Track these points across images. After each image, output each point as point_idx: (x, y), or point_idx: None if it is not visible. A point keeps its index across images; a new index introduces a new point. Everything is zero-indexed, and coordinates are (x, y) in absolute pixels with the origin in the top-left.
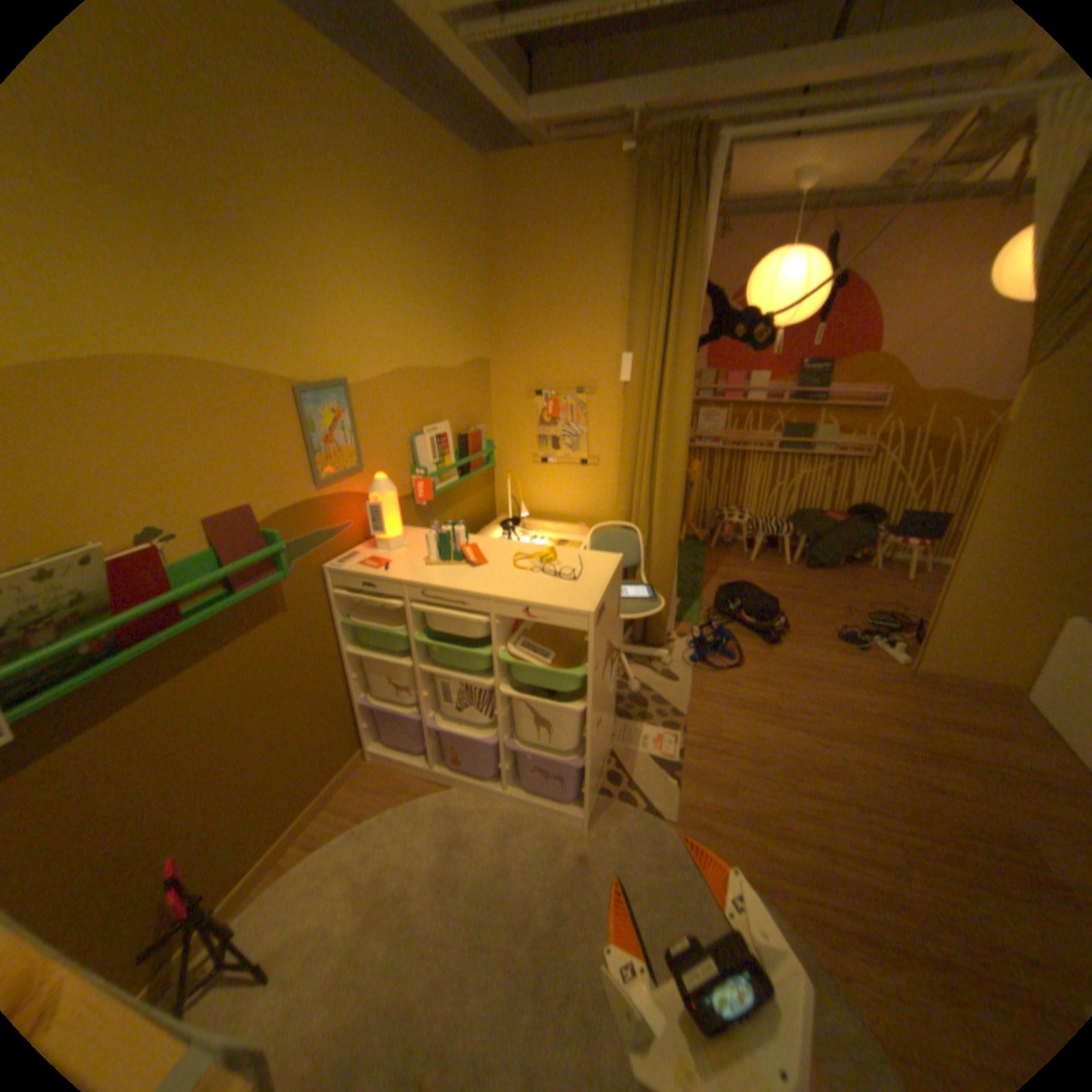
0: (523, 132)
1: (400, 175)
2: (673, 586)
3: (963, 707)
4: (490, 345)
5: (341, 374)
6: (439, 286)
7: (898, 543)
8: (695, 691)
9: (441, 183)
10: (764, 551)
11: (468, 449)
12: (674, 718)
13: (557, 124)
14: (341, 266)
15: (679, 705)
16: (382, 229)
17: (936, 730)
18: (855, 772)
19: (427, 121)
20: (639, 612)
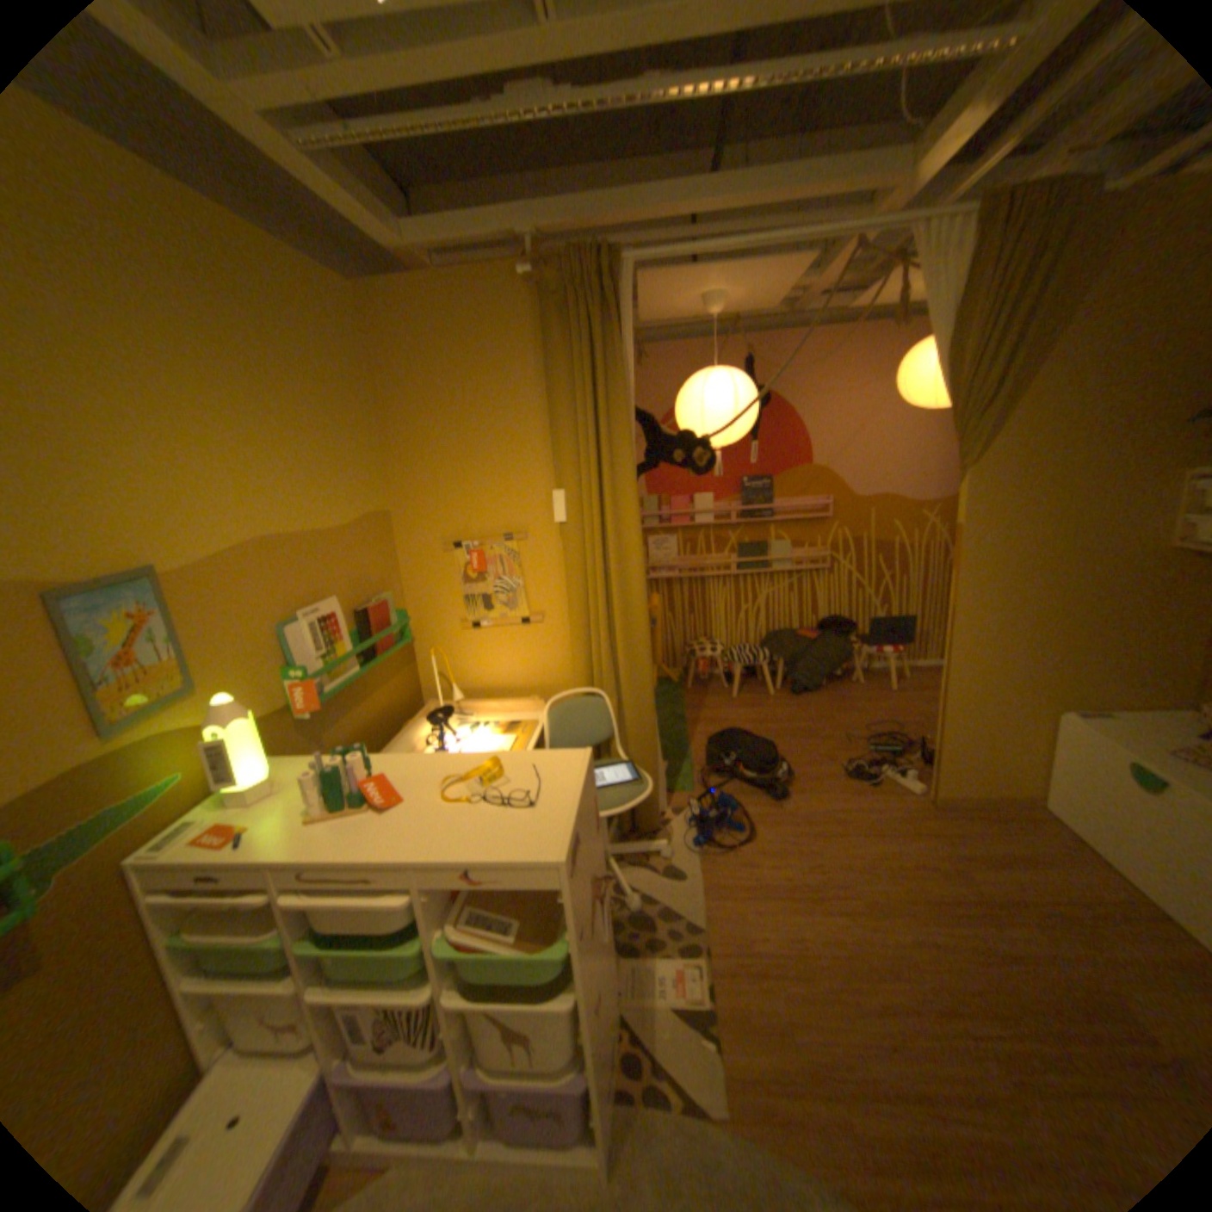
0: (399, 256)
1: (228, 296)
2: (658, 755)
3: (994, 835)
4: (388, 494)
5: (142, 559)
6: (304, 428)
7: (872, 651)
8: (710, 888)
9: (294, 307)
10: (744, 682)
11: (370, 626)
12: (692, 939)
13: (438, 247)
14: (130, 410)
15: (694, 916)
16: (203, 361)
17: (979, 873)
18: (917, 960)
19: (265, 236)
20: (624, 803)
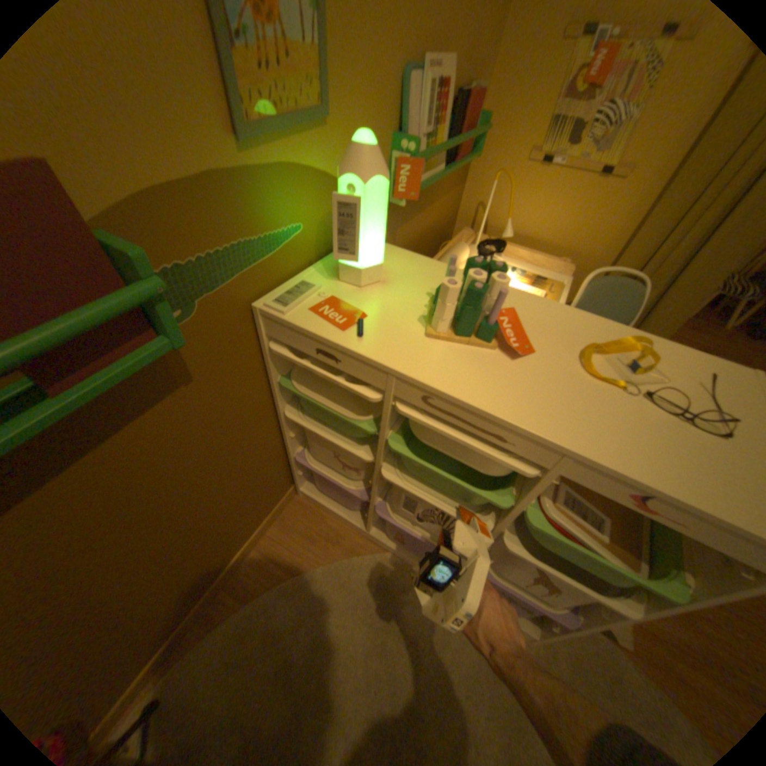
0: None
1: None
2: None
3: None
4: None
5: None
6: None
7: None
8: None
9: None
10: None
11: (465, 118)
12: None
13: None
14: None
15: None
16: None
17: None
18: None
19: None
20: None
